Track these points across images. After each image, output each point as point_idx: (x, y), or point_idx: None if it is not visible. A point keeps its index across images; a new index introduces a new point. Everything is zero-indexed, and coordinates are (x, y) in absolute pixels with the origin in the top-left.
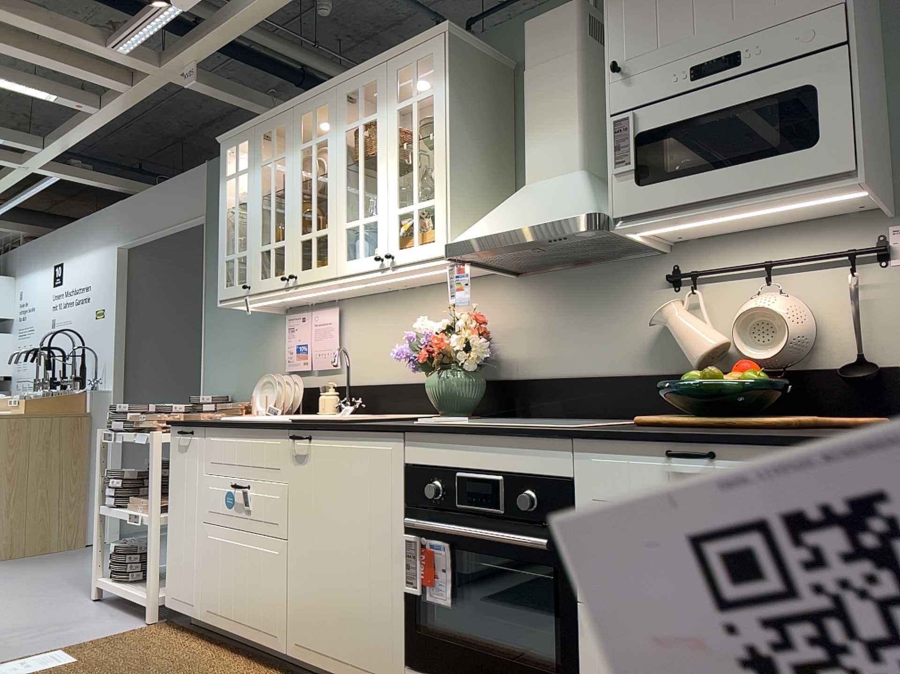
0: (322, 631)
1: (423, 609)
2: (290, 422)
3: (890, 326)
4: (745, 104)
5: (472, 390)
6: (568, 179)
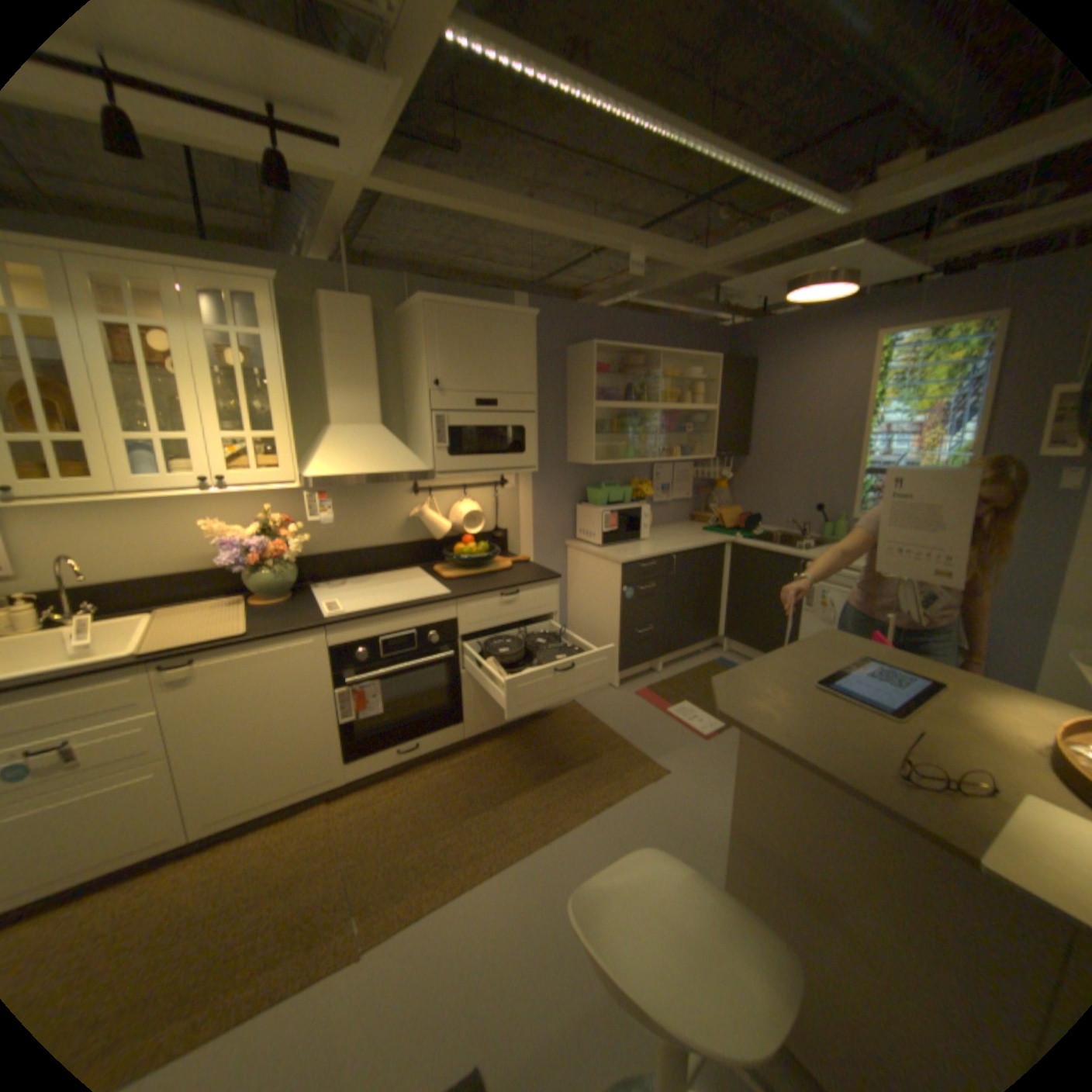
0: (245, 795)
1: (354, 725)
2: (134, 655)
3: (505, 514)
4: (499, 426)
5: (290, 574)
6: (379, 432)
